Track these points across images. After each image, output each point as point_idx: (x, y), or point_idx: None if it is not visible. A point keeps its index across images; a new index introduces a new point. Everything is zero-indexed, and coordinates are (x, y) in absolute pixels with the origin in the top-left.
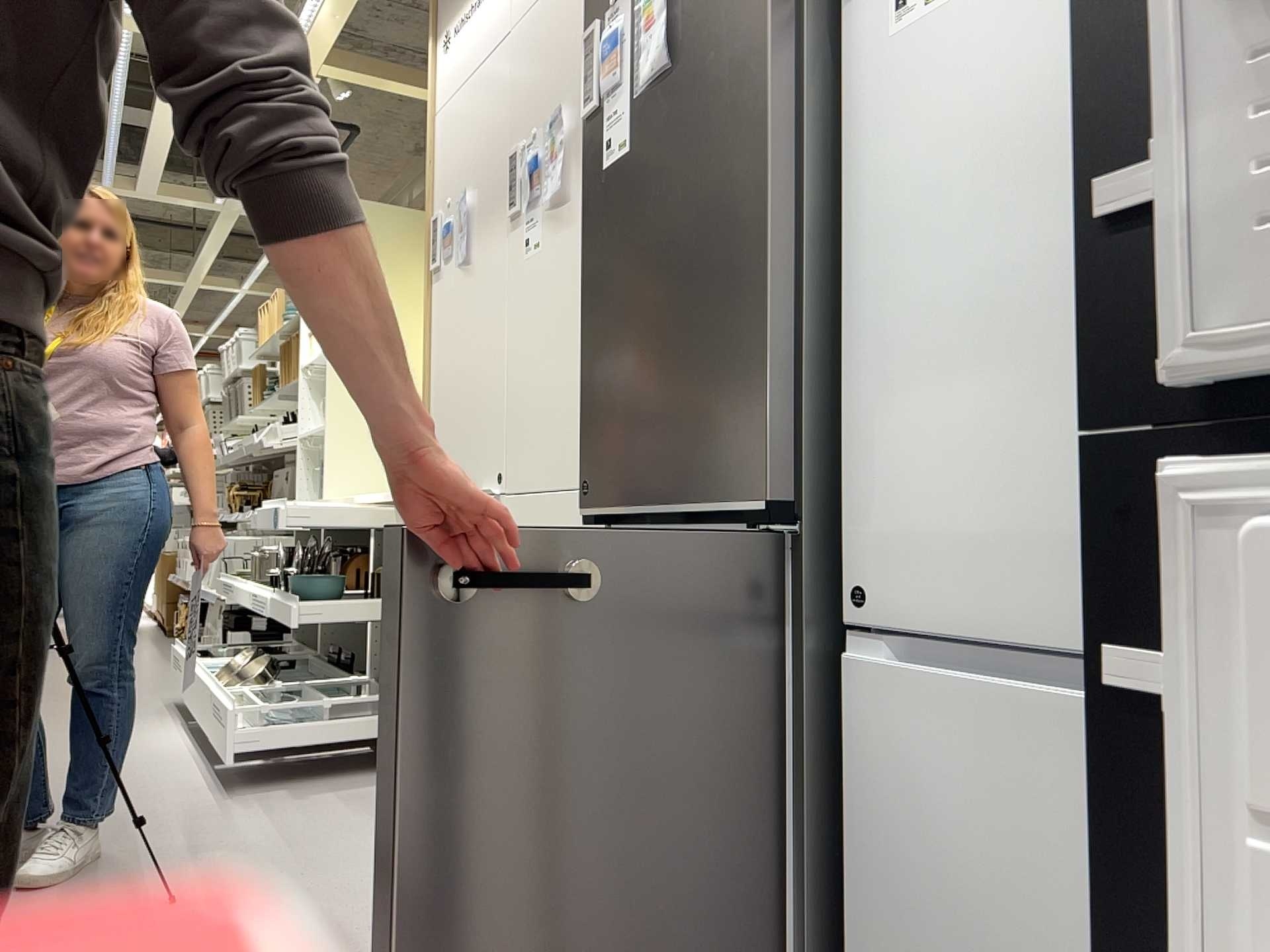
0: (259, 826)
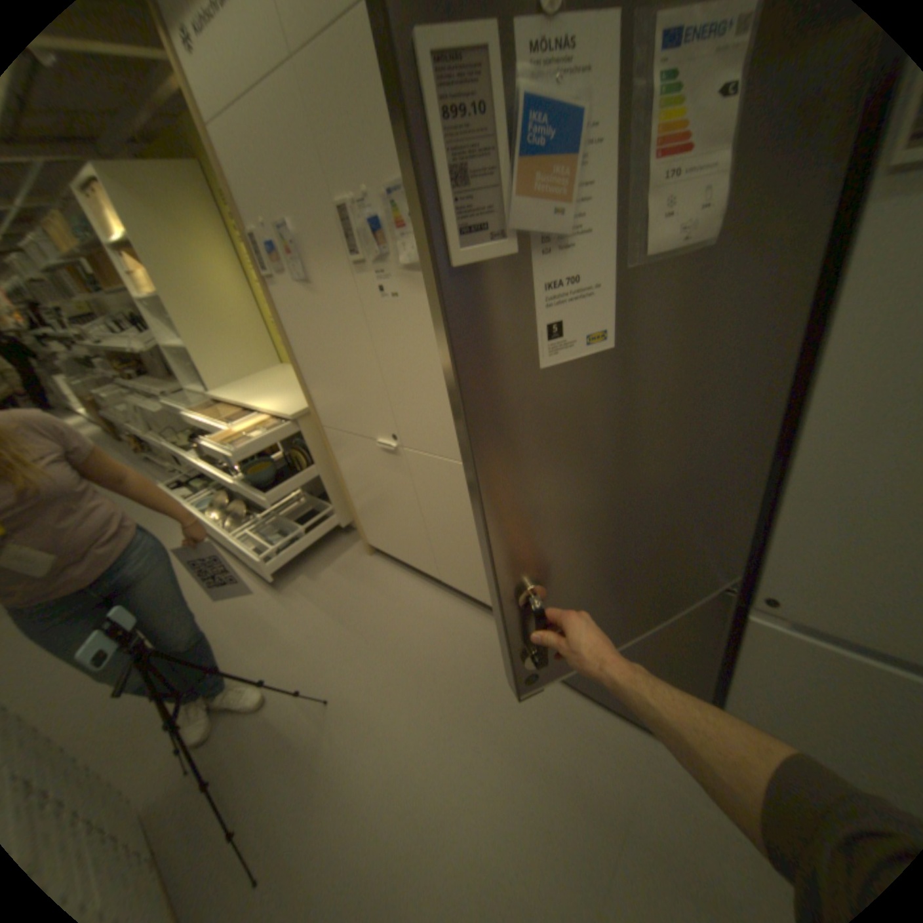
0: (312, 612)
